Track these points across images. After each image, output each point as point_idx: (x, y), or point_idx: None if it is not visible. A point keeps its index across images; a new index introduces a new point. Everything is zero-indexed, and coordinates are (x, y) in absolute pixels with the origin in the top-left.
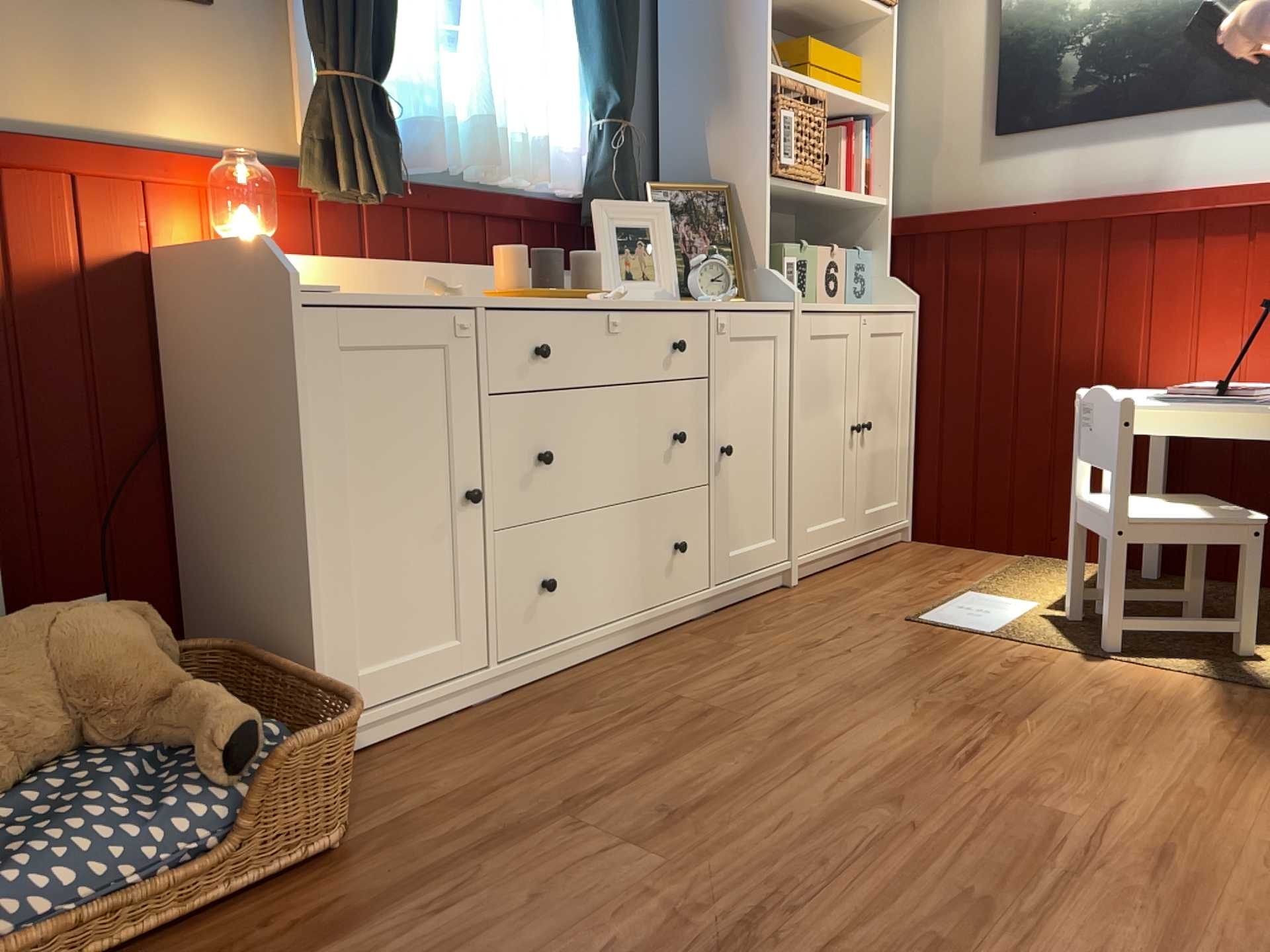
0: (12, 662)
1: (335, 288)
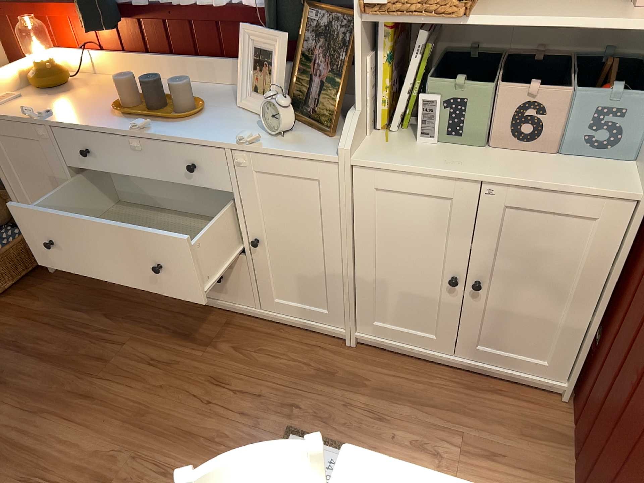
0: None
1: None
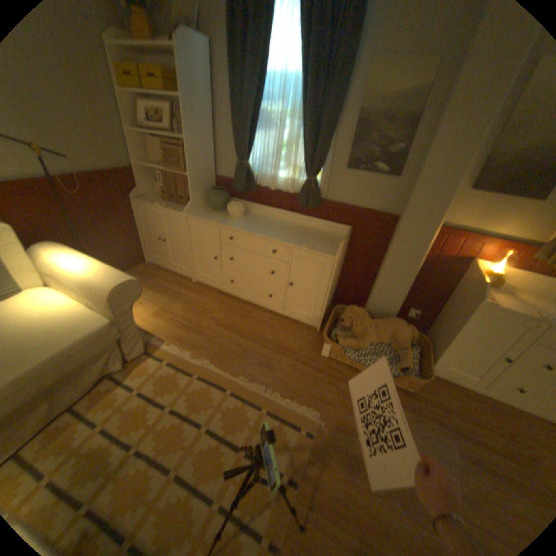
0: (387, 329)
1: (498, 304)
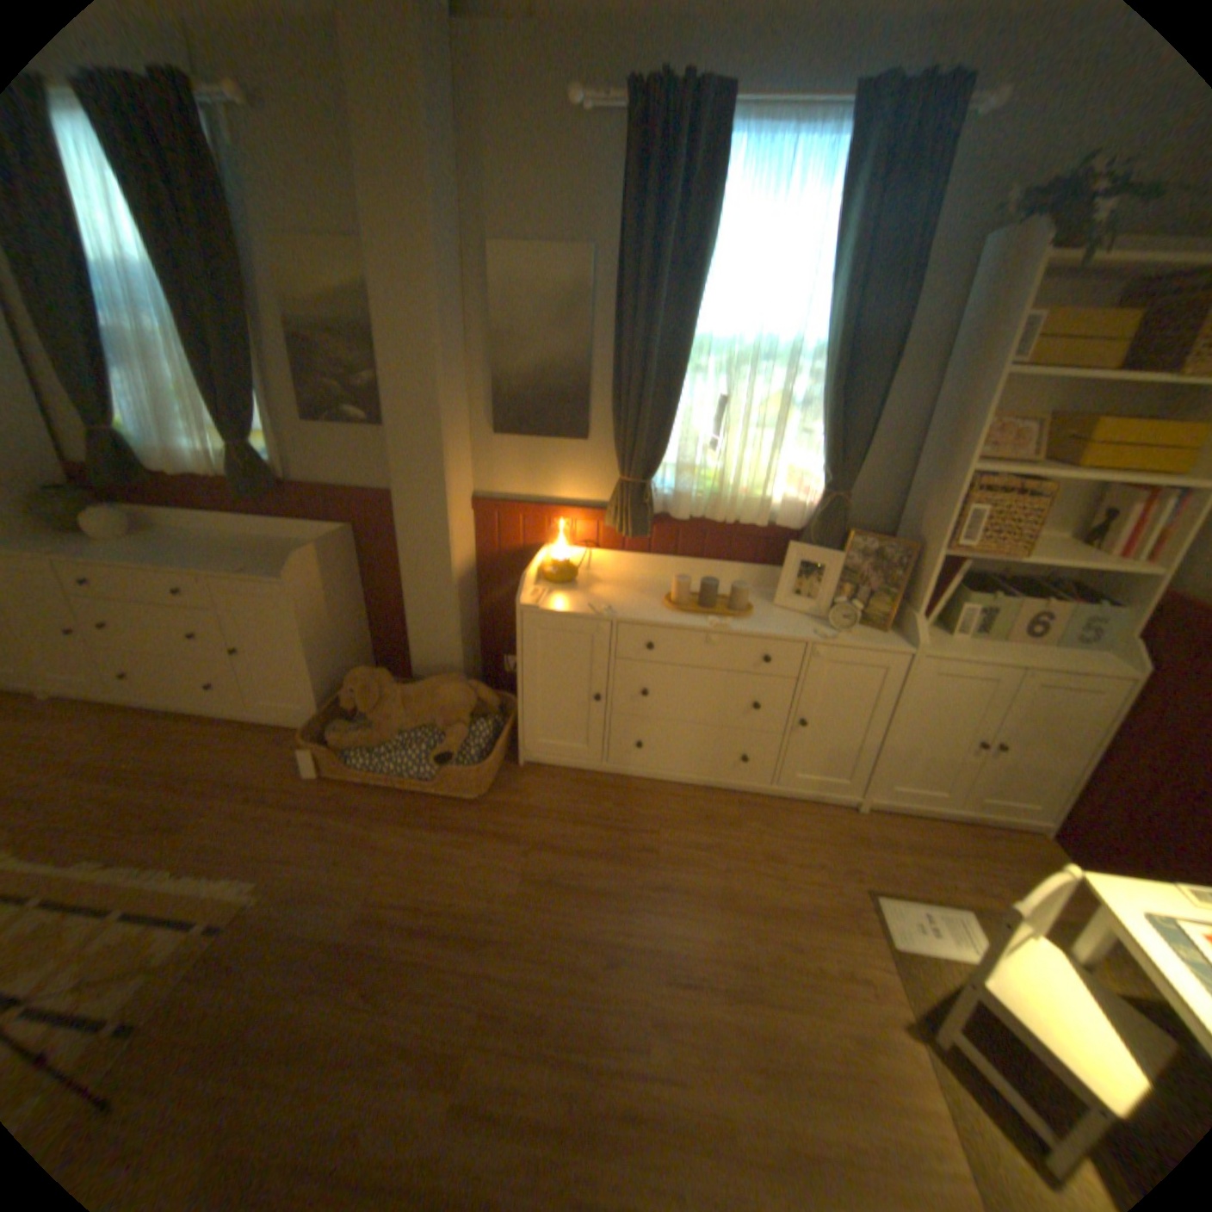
0: (425, 695)
1: (539, 606)
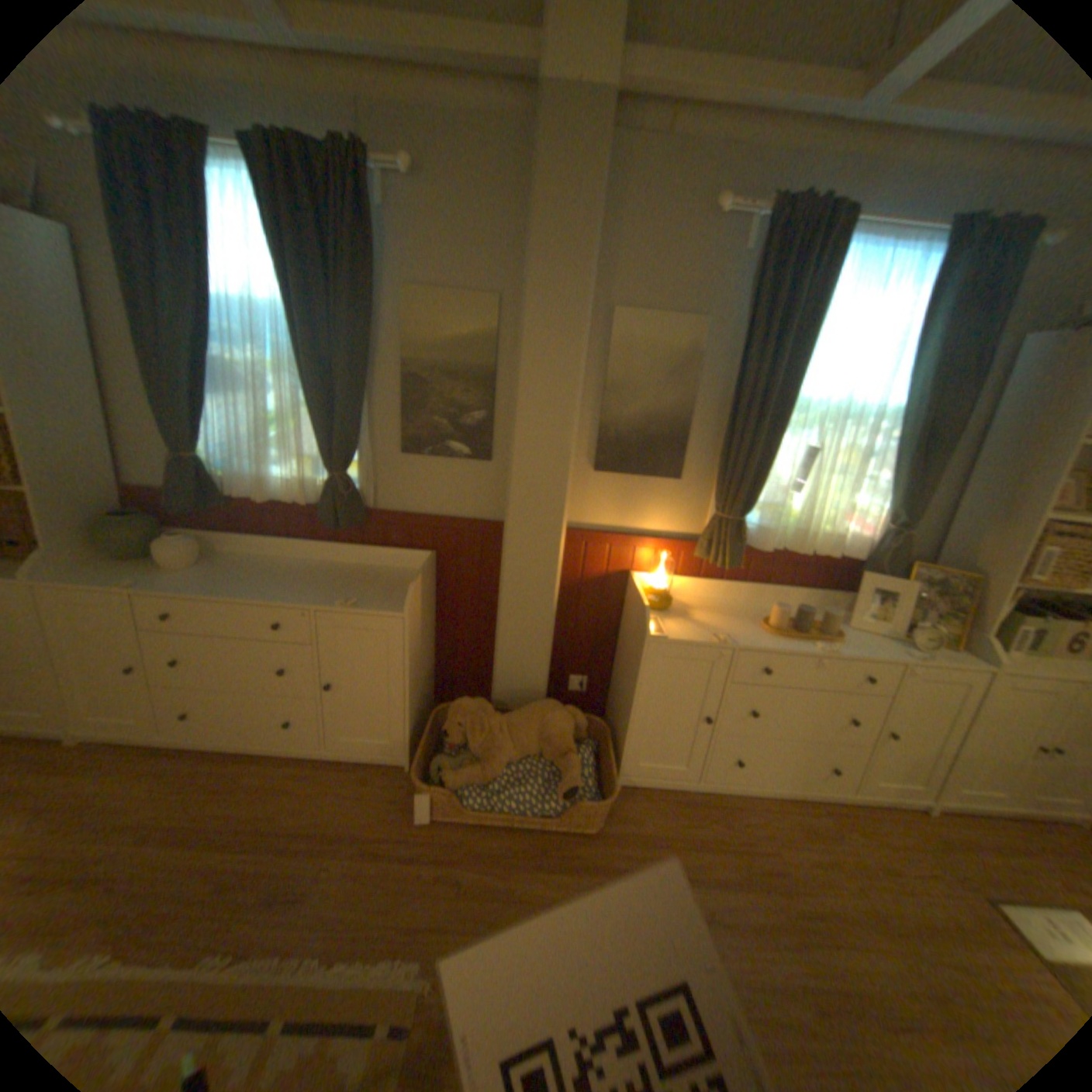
0: (530, 725)
1: (666, 636)
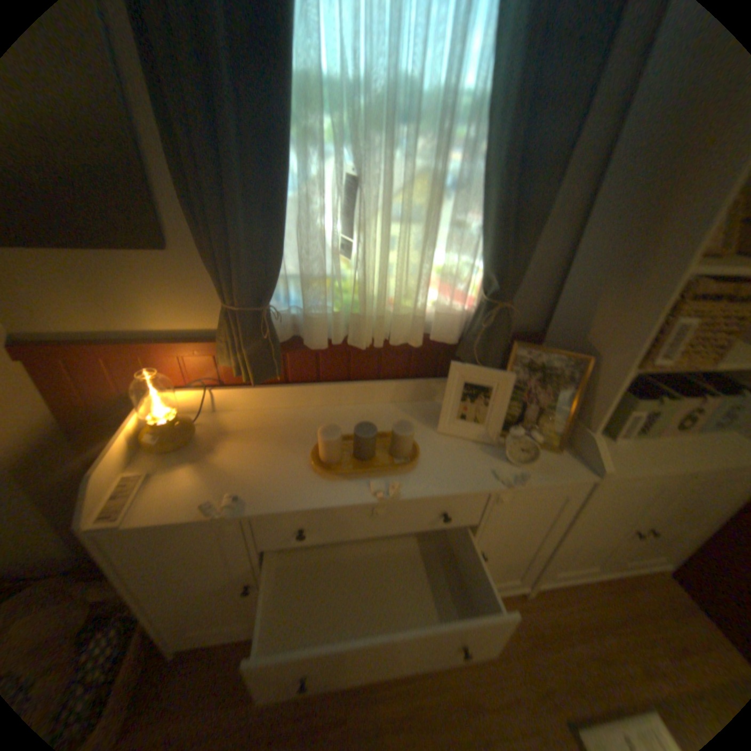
0: None
1: (119, 524)
